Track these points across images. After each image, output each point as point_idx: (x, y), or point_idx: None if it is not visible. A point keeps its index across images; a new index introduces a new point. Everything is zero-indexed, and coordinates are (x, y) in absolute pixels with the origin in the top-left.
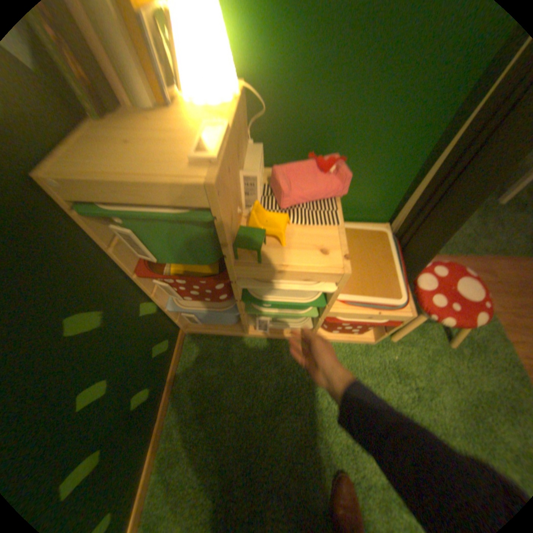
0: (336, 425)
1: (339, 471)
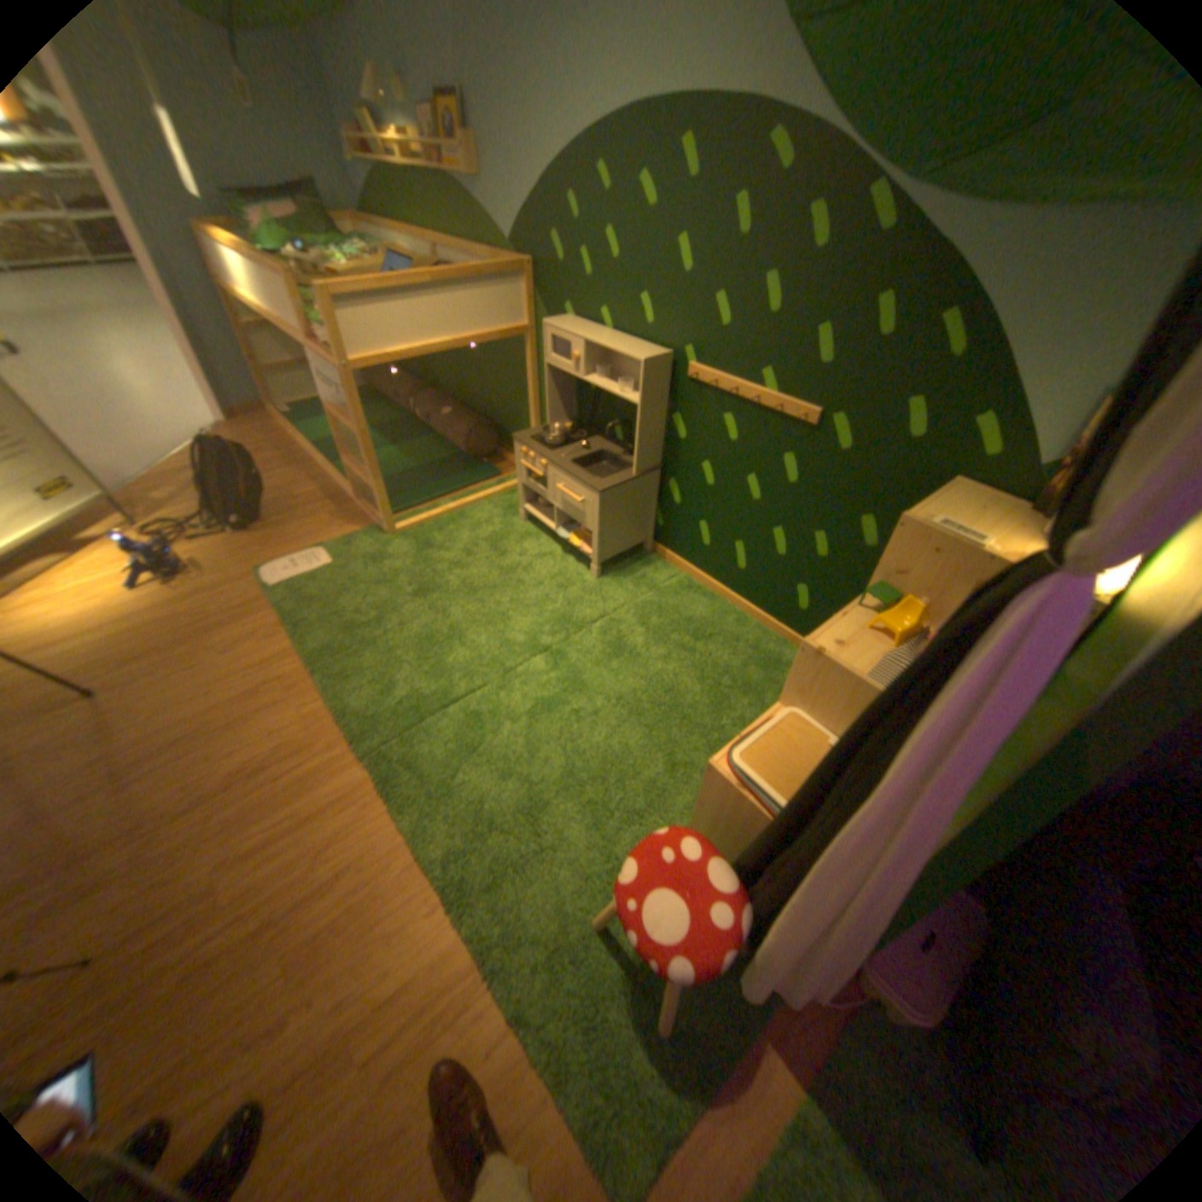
0: (658, 723)
1: (633, 698)
